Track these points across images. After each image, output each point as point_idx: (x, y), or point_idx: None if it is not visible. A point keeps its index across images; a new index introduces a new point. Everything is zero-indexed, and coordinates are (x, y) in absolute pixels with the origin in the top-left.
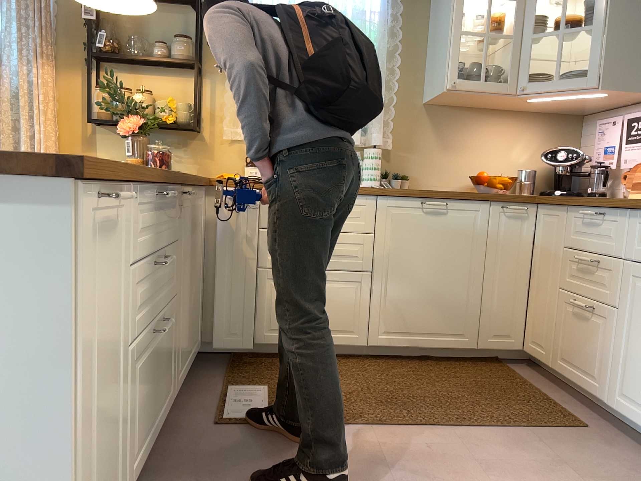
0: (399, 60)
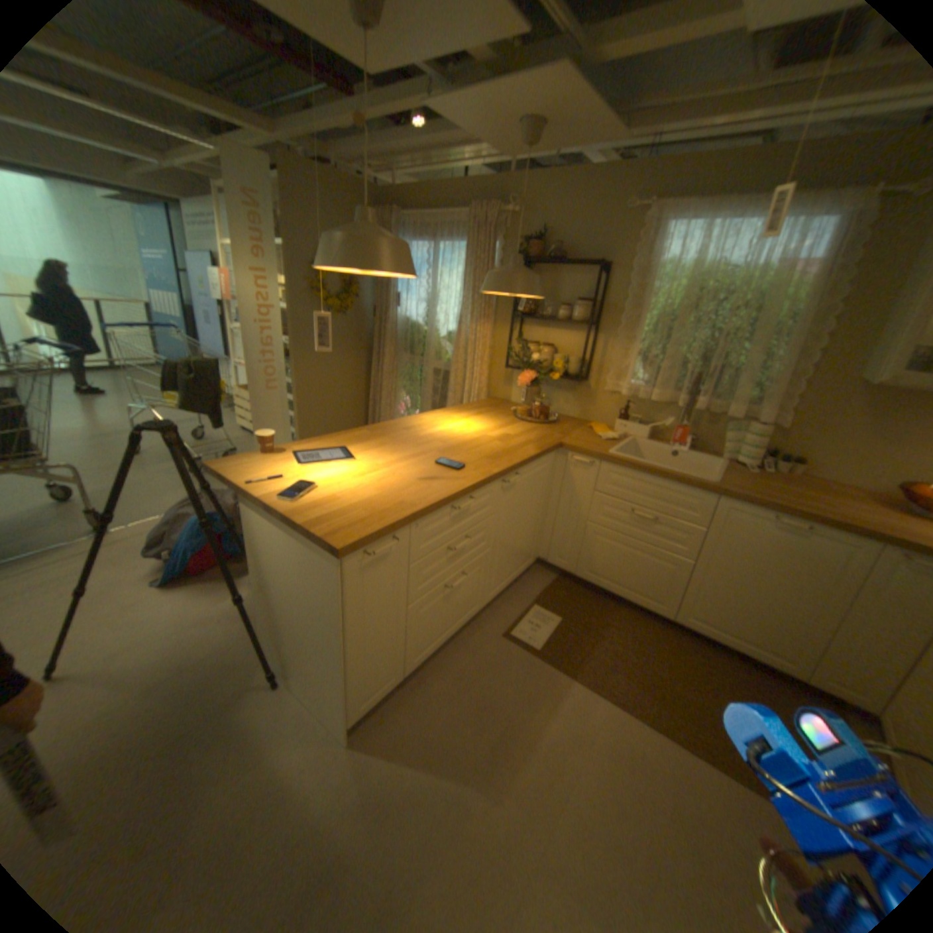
0: (839, 321)
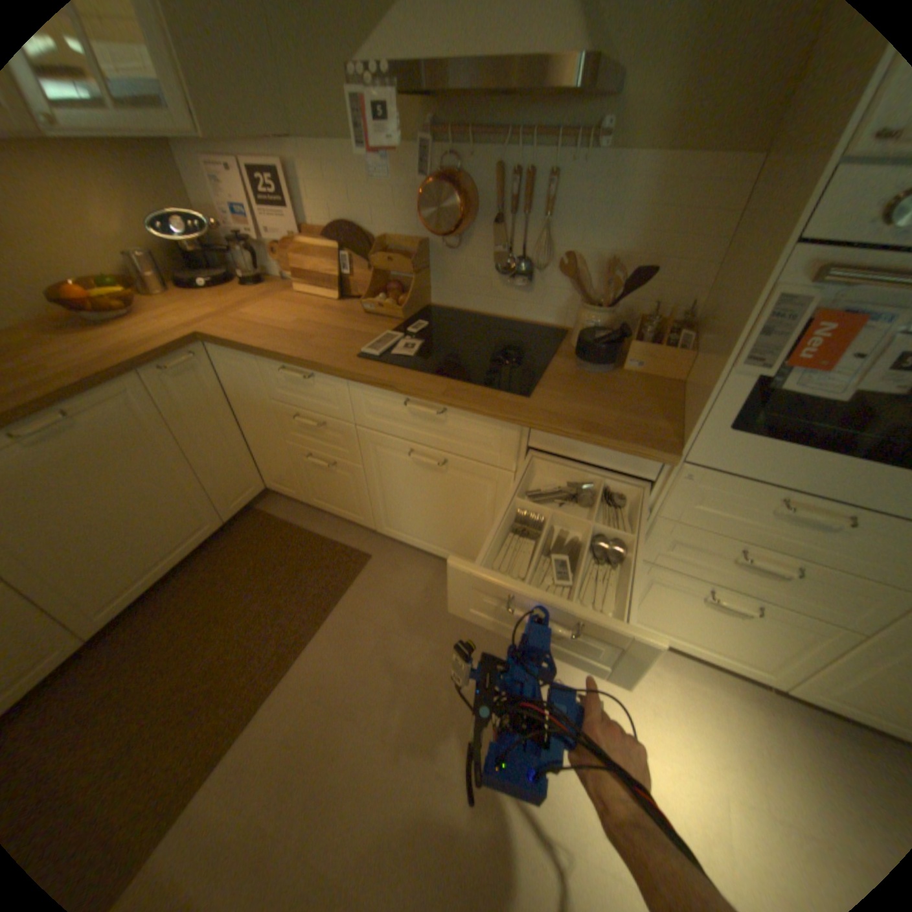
0: None
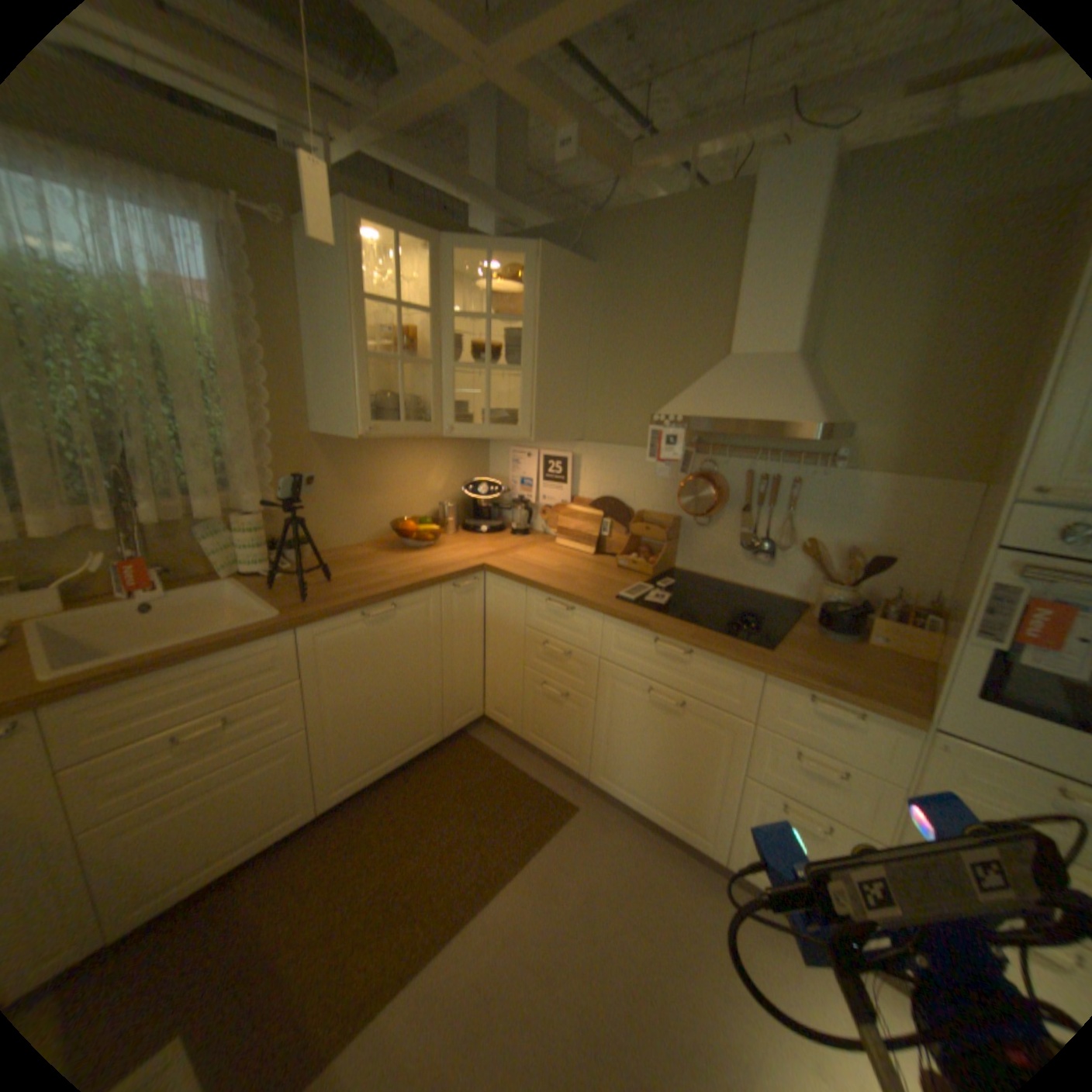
0: (258, 370)
